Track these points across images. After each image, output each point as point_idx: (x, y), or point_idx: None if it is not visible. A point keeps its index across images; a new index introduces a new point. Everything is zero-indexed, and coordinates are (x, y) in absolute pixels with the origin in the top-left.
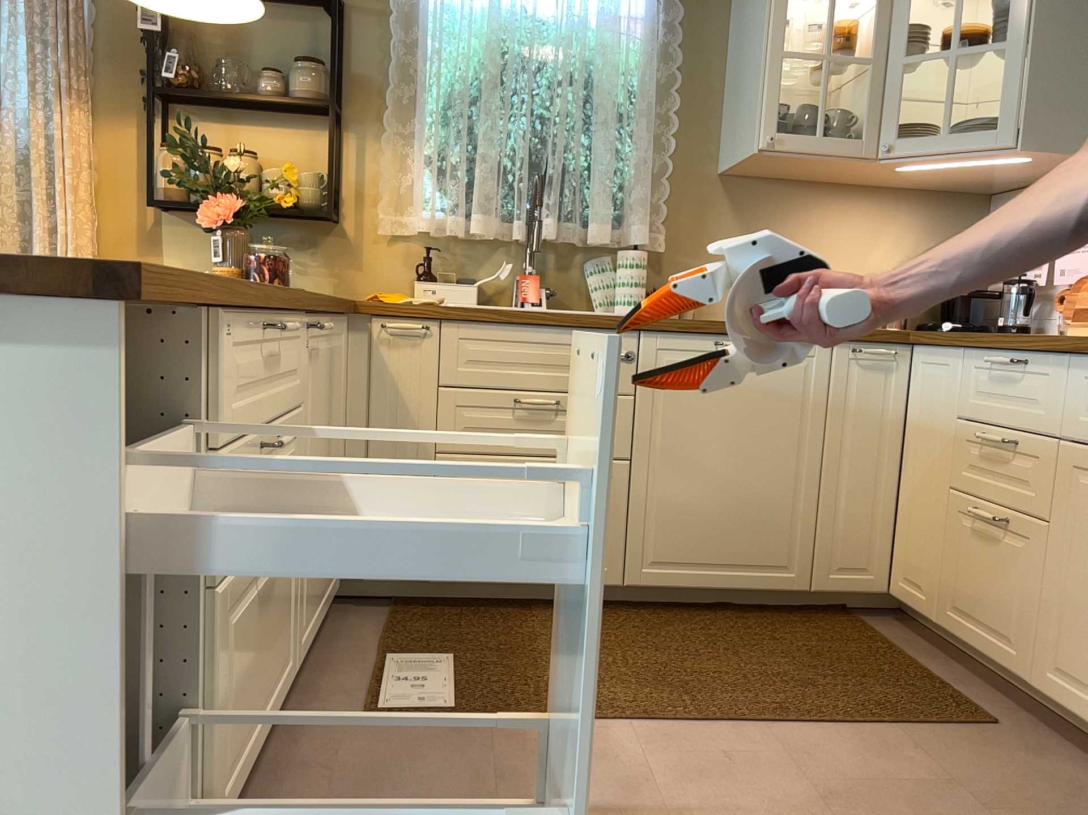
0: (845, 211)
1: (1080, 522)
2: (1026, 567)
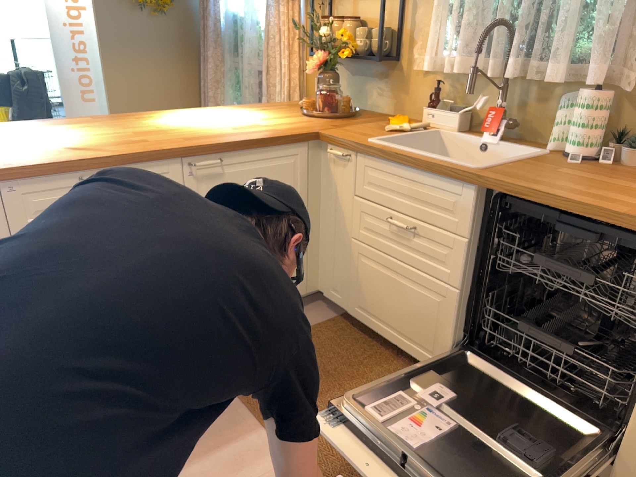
0: None
1: None
2: None
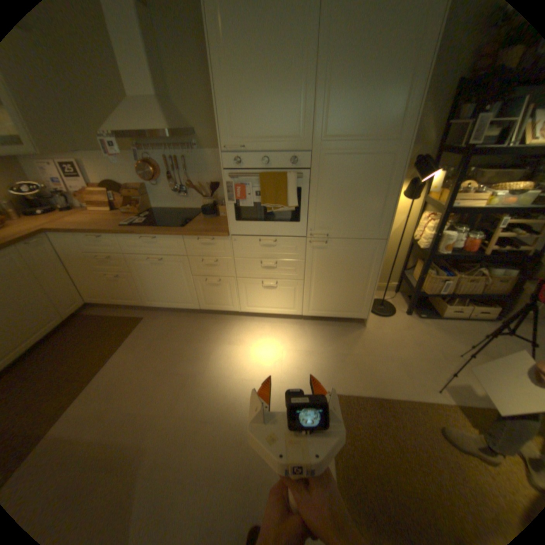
0: None
1: (137, 271)
2: (127, 284)
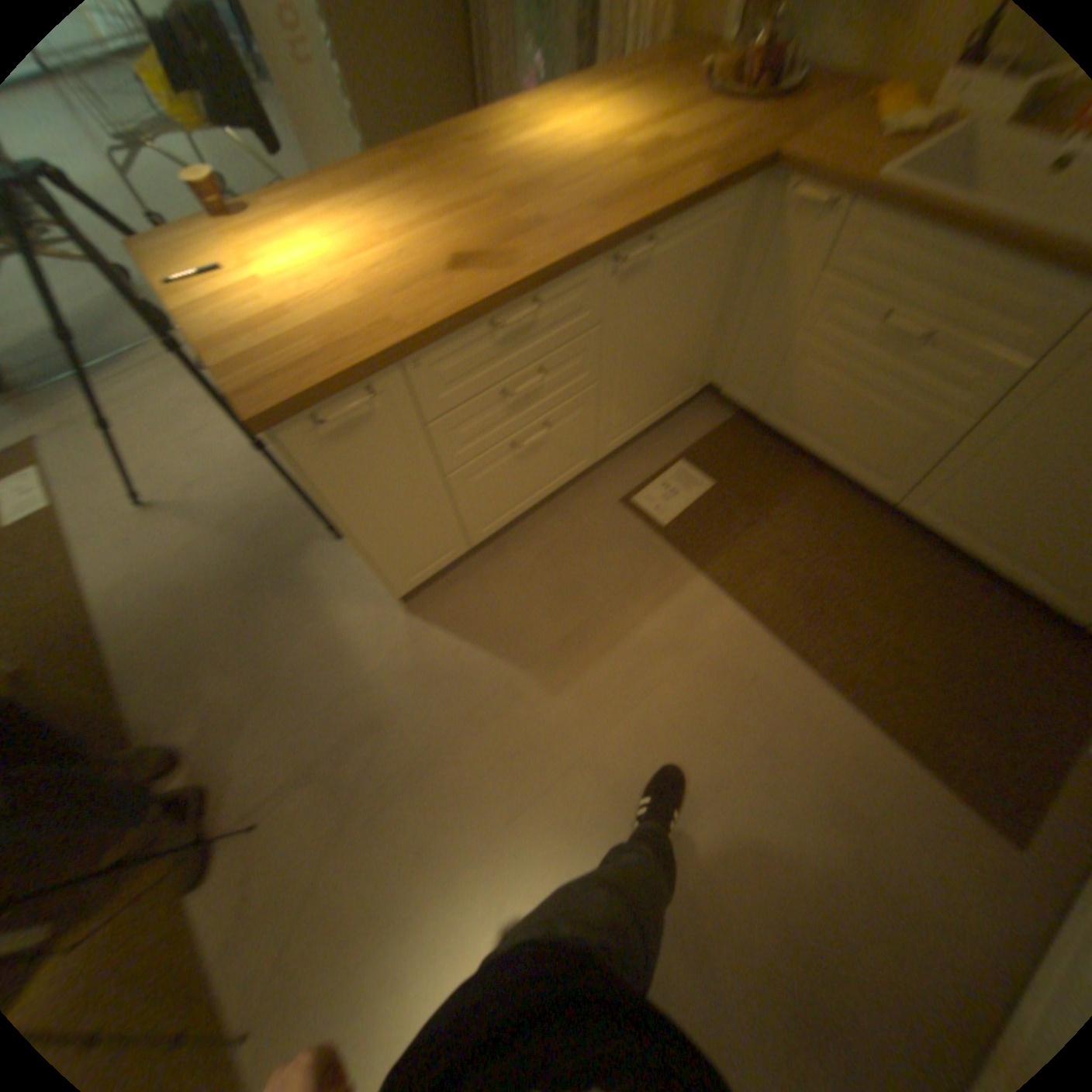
0: None
1: None
2: None
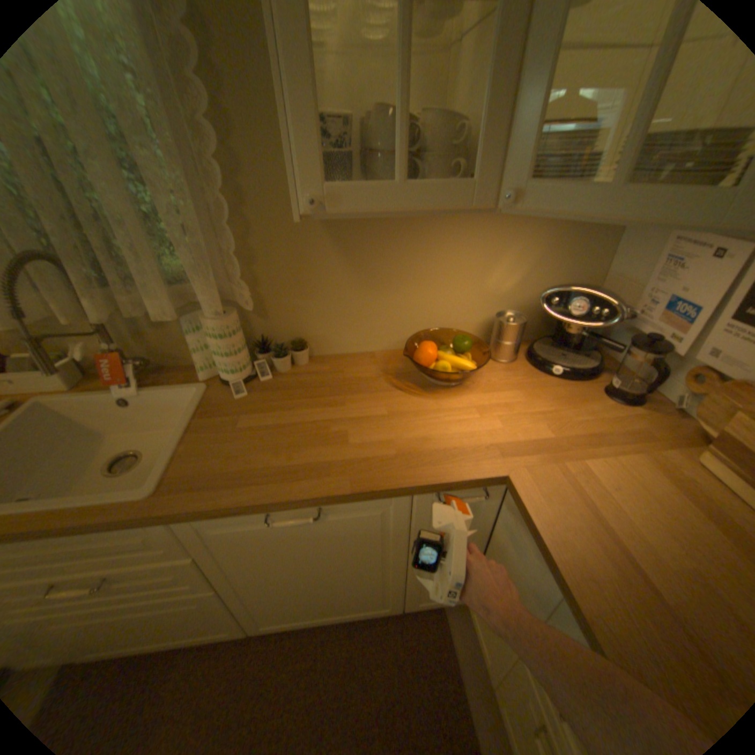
0: (464, 228)
1: None
2: None
